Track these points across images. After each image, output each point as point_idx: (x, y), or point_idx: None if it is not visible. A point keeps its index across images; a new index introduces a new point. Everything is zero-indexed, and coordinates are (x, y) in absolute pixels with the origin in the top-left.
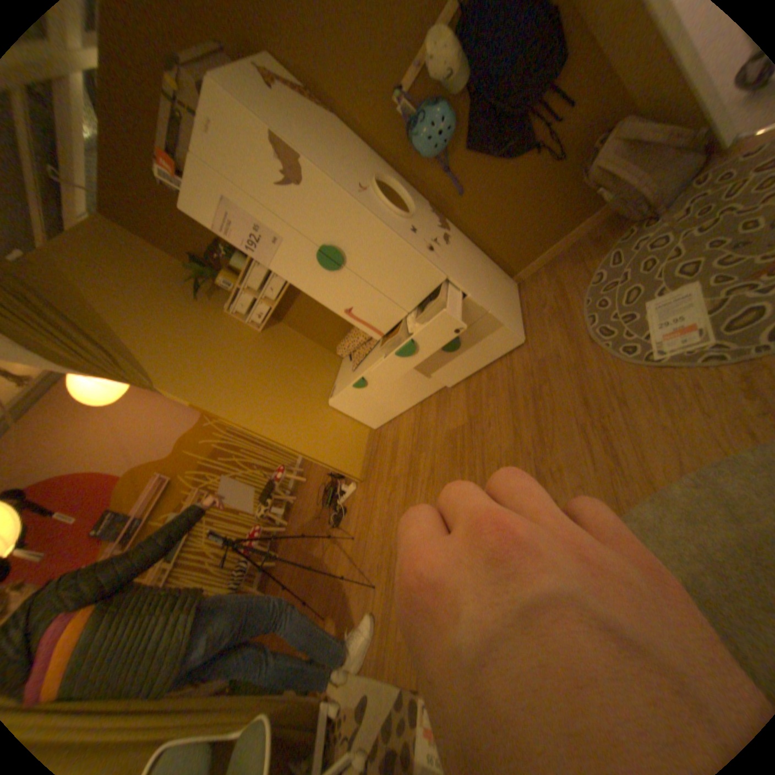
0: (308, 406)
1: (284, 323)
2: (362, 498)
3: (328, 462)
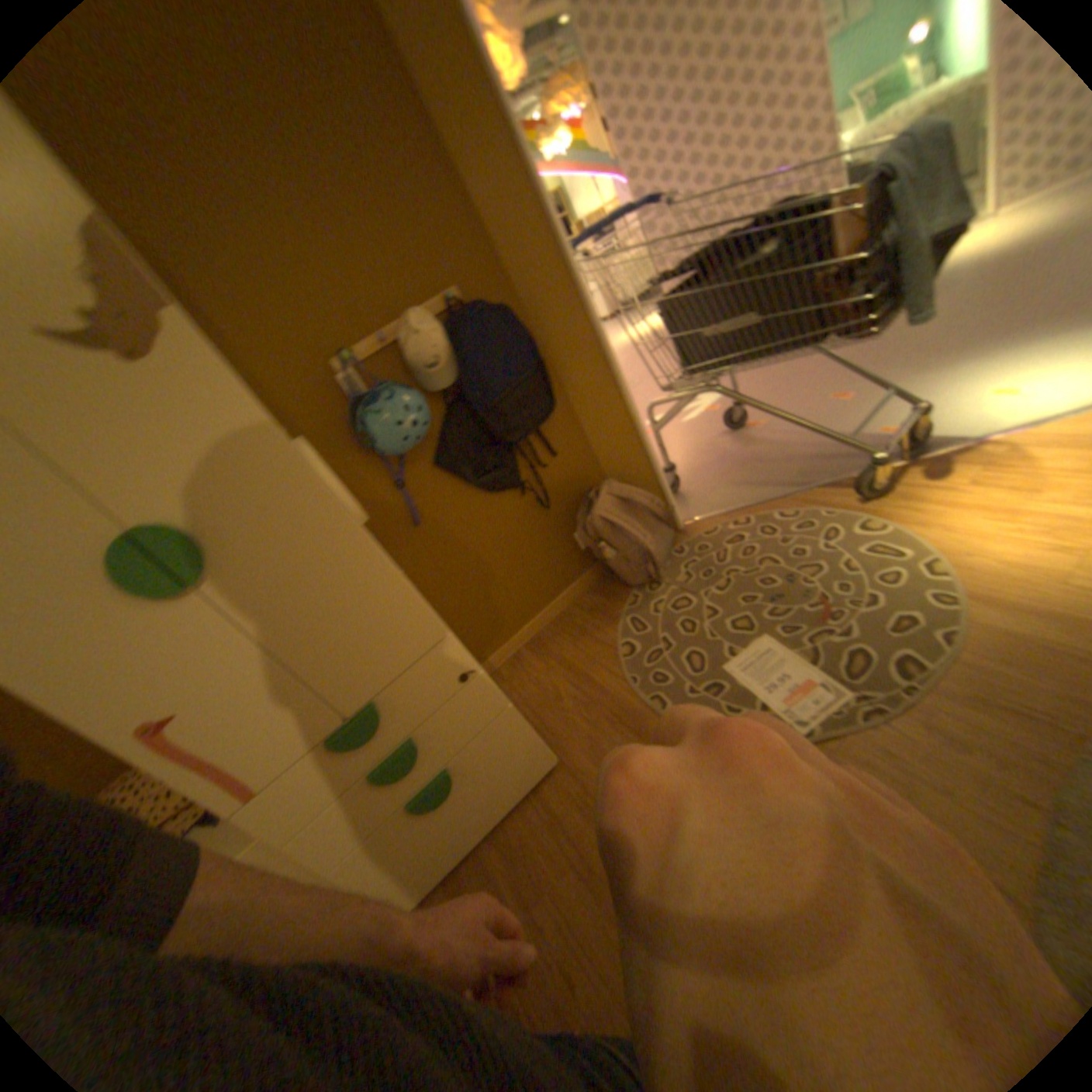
0: None
1: None
2: None
3: None
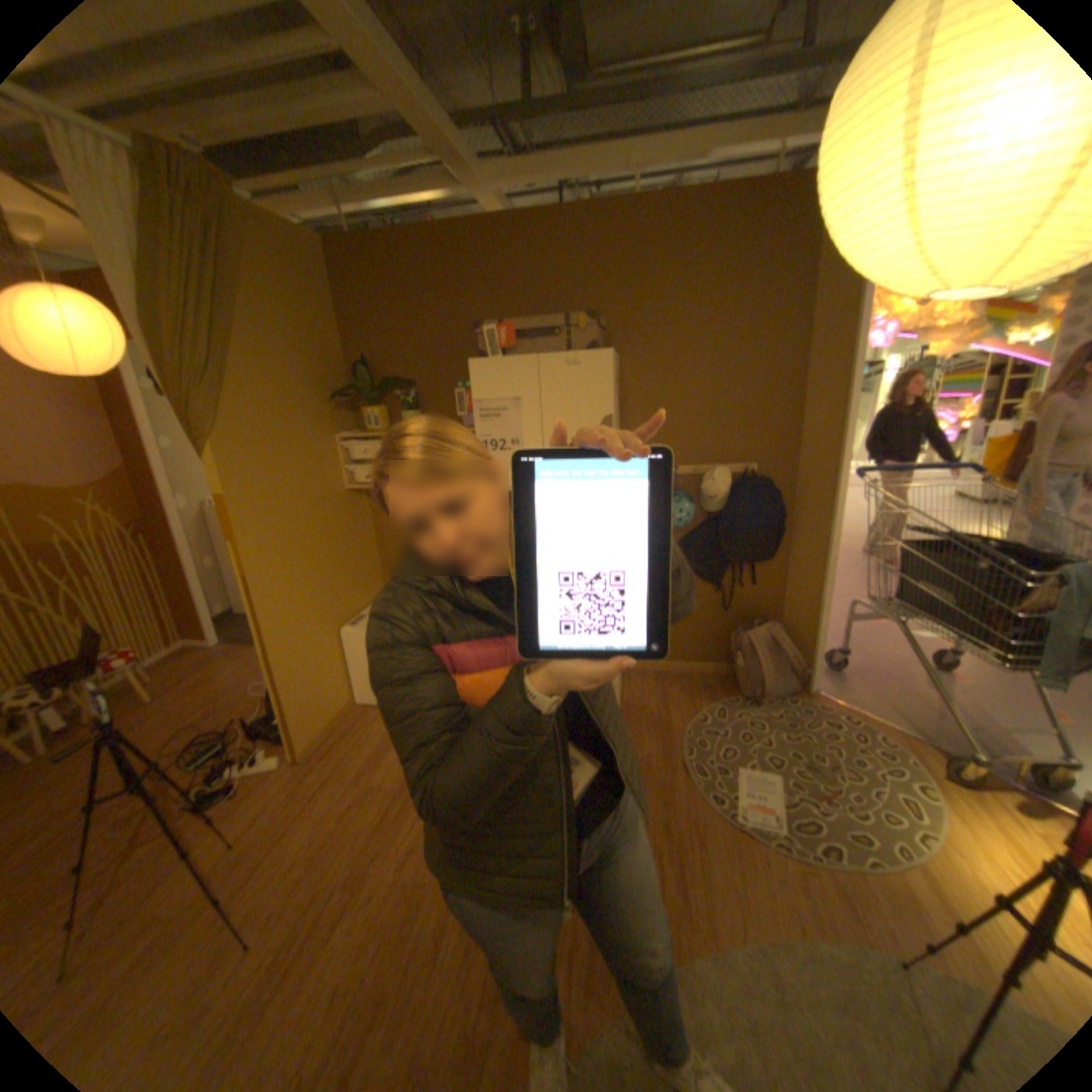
0: (319, 616)
1: (368, 504)
2: (282, 793)
3: (282, 708)
